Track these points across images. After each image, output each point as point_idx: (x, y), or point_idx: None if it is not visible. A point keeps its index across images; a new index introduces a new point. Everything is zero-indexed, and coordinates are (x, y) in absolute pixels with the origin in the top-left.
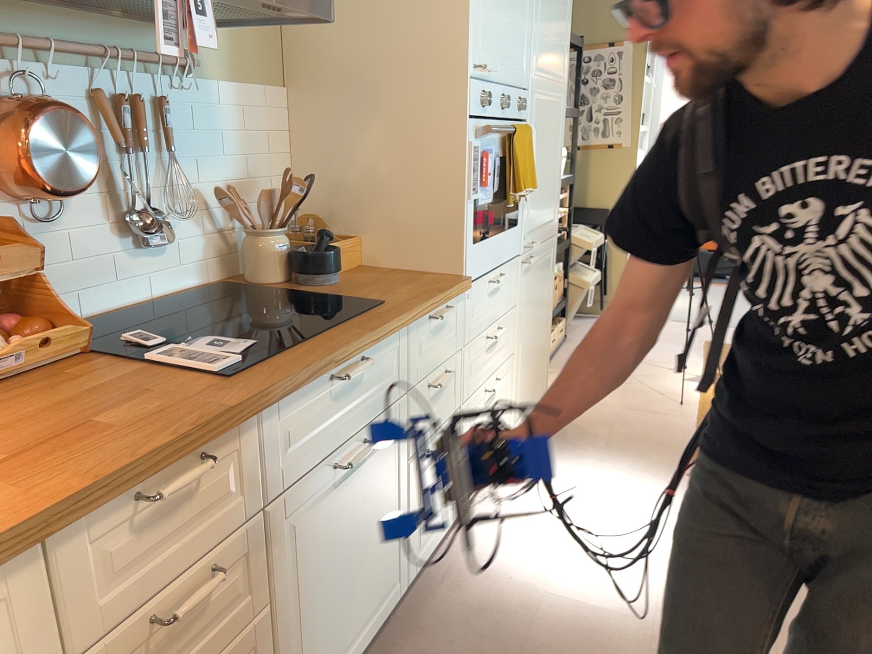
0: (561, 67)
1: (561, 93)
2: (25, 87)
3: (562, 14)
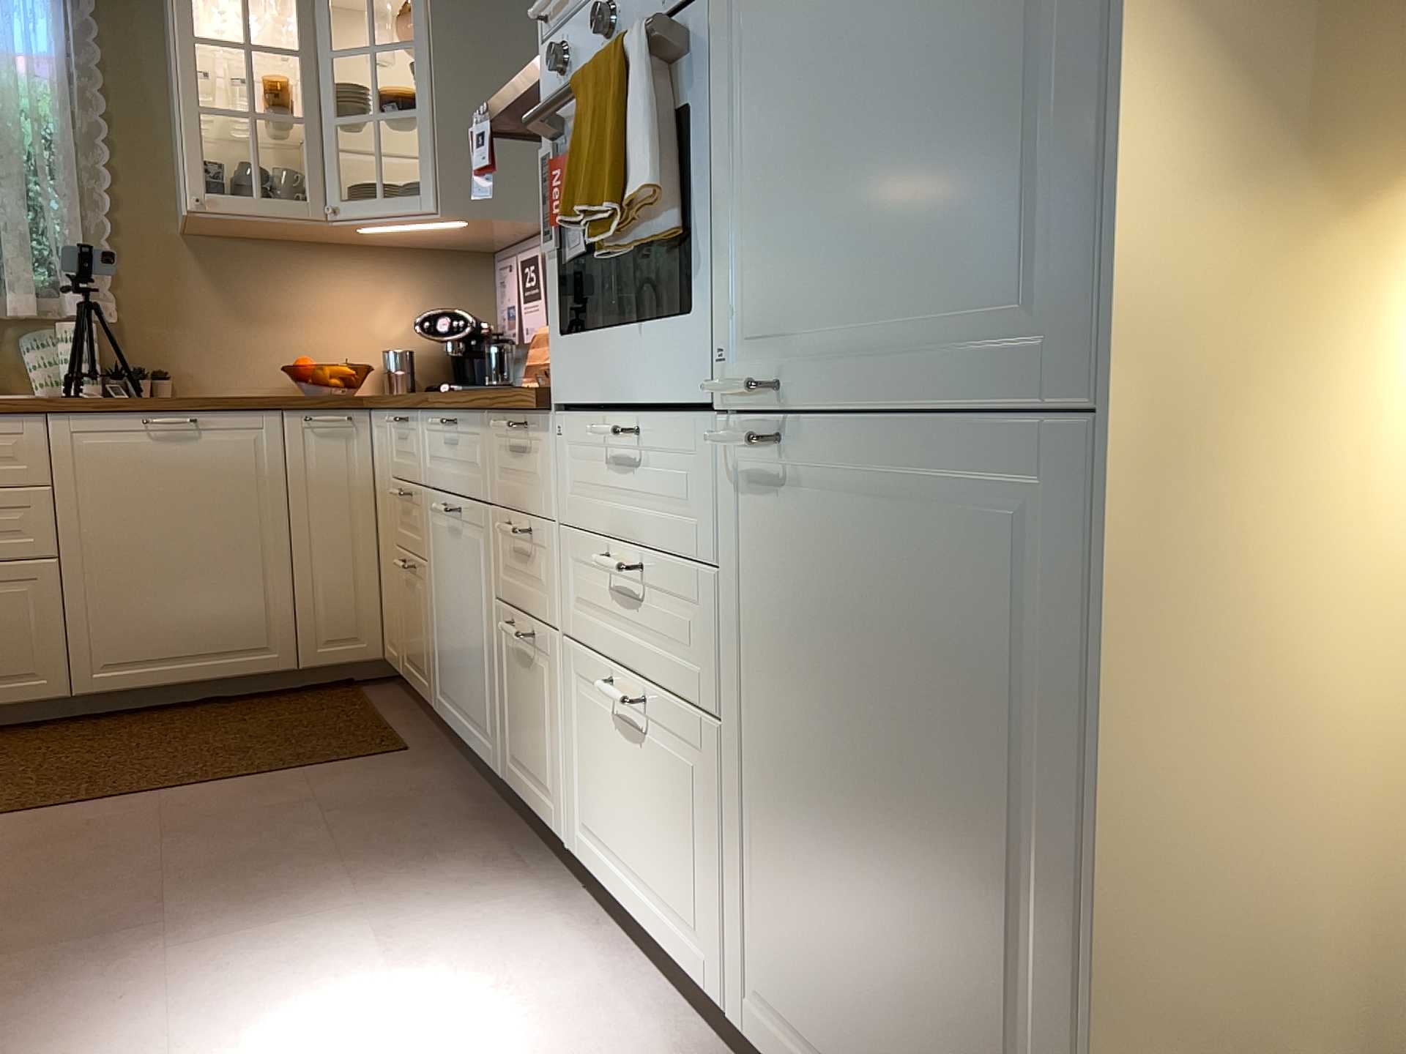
0: None
1: None
2: None
3: None
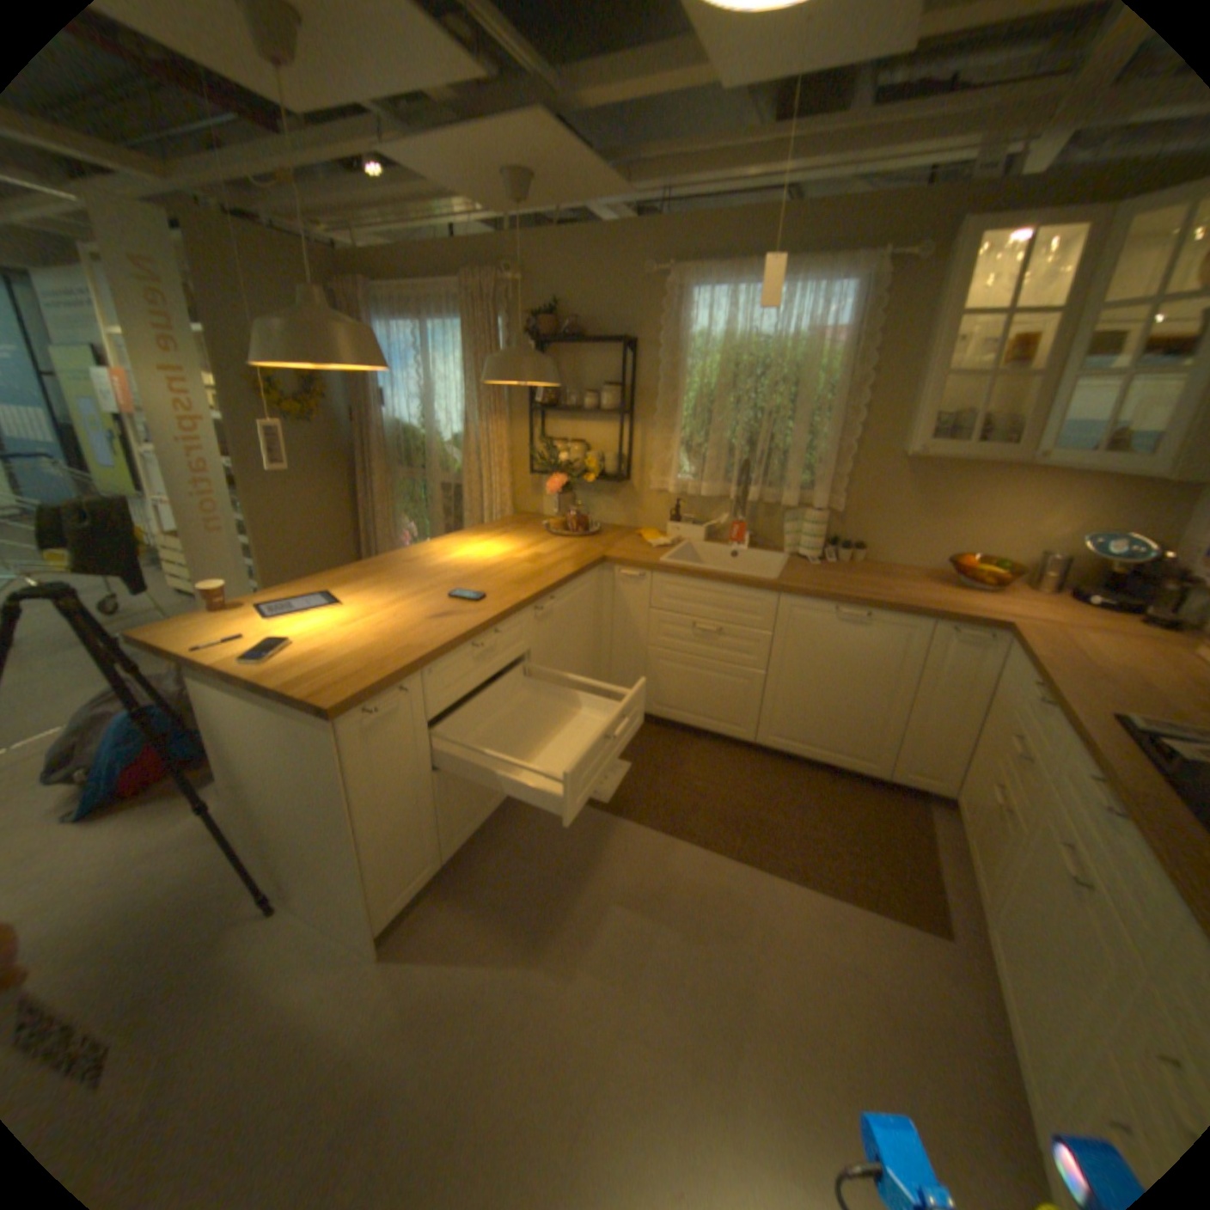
0: None
1: None
2: None
3: None
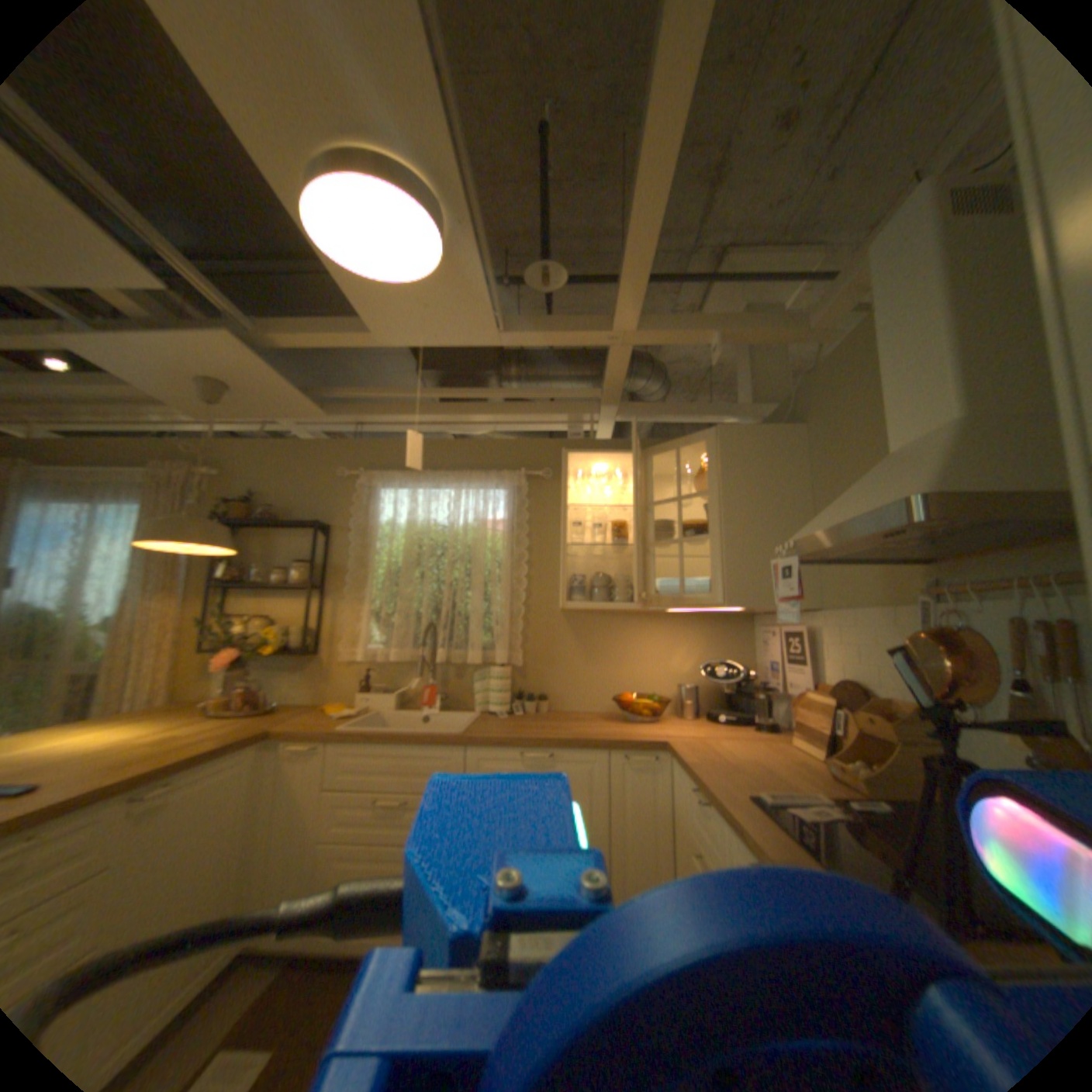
0: None
1: None
2: (957, 619)
3: None
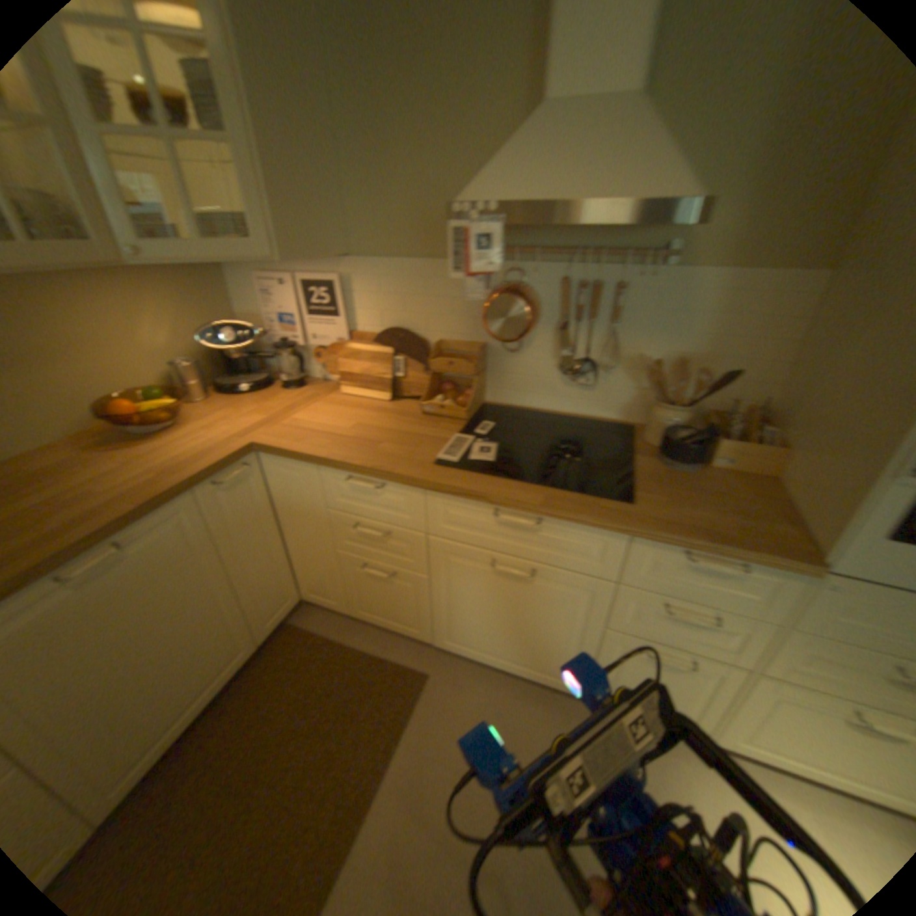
0: None
1: None
2: (516, 274)
3: None
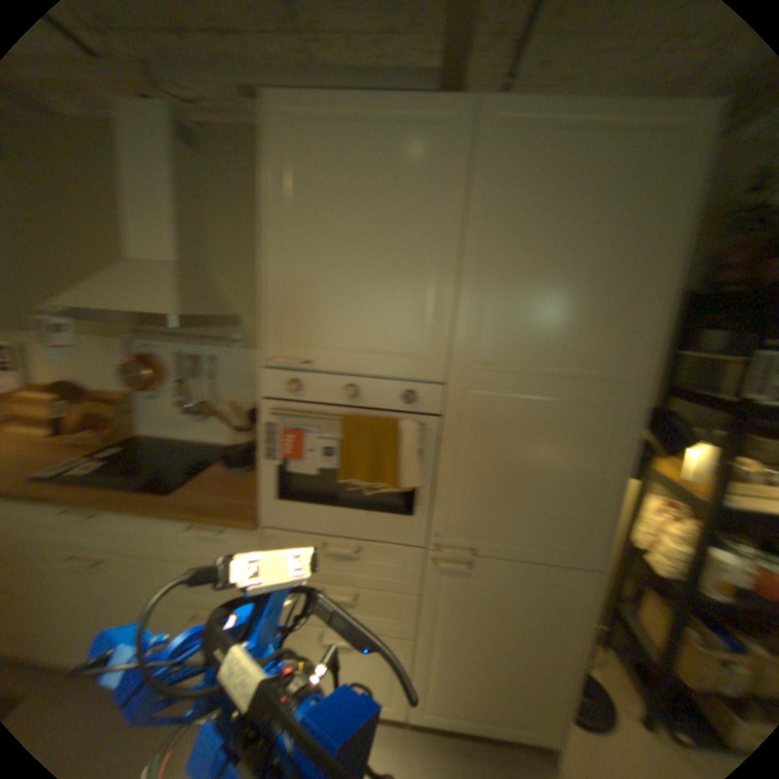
0: (615, 355)
1: (626, 390)
2: (153, 348)
3: (618, 284)
